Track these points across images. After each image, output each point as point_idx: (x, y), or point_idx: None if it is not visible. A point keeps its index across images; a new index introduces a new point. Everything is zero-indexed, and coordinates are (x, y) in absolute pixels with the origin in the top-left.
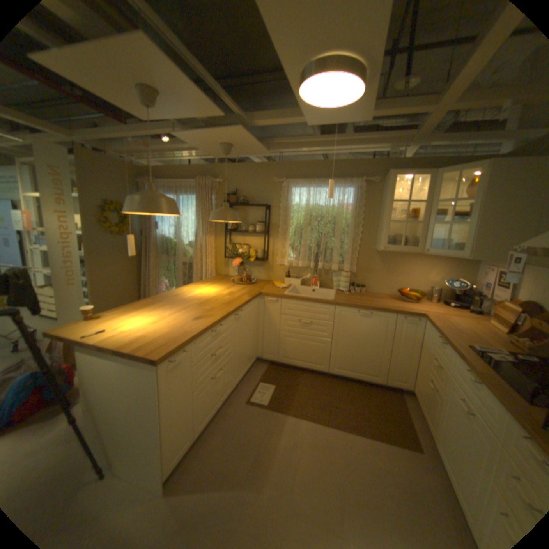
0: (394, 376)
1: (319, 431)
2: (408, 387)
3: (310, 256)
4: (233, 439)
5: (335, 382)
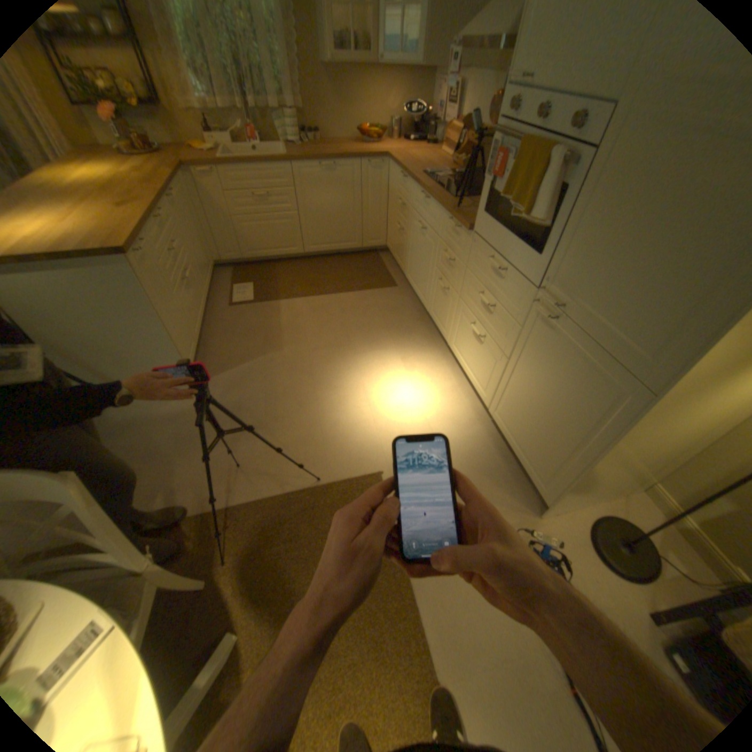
0: (367, 236)
1: (313, 301)
2: (380, 244)
3: (230, 87)
4: (234, 333)
5: (313, 262)
